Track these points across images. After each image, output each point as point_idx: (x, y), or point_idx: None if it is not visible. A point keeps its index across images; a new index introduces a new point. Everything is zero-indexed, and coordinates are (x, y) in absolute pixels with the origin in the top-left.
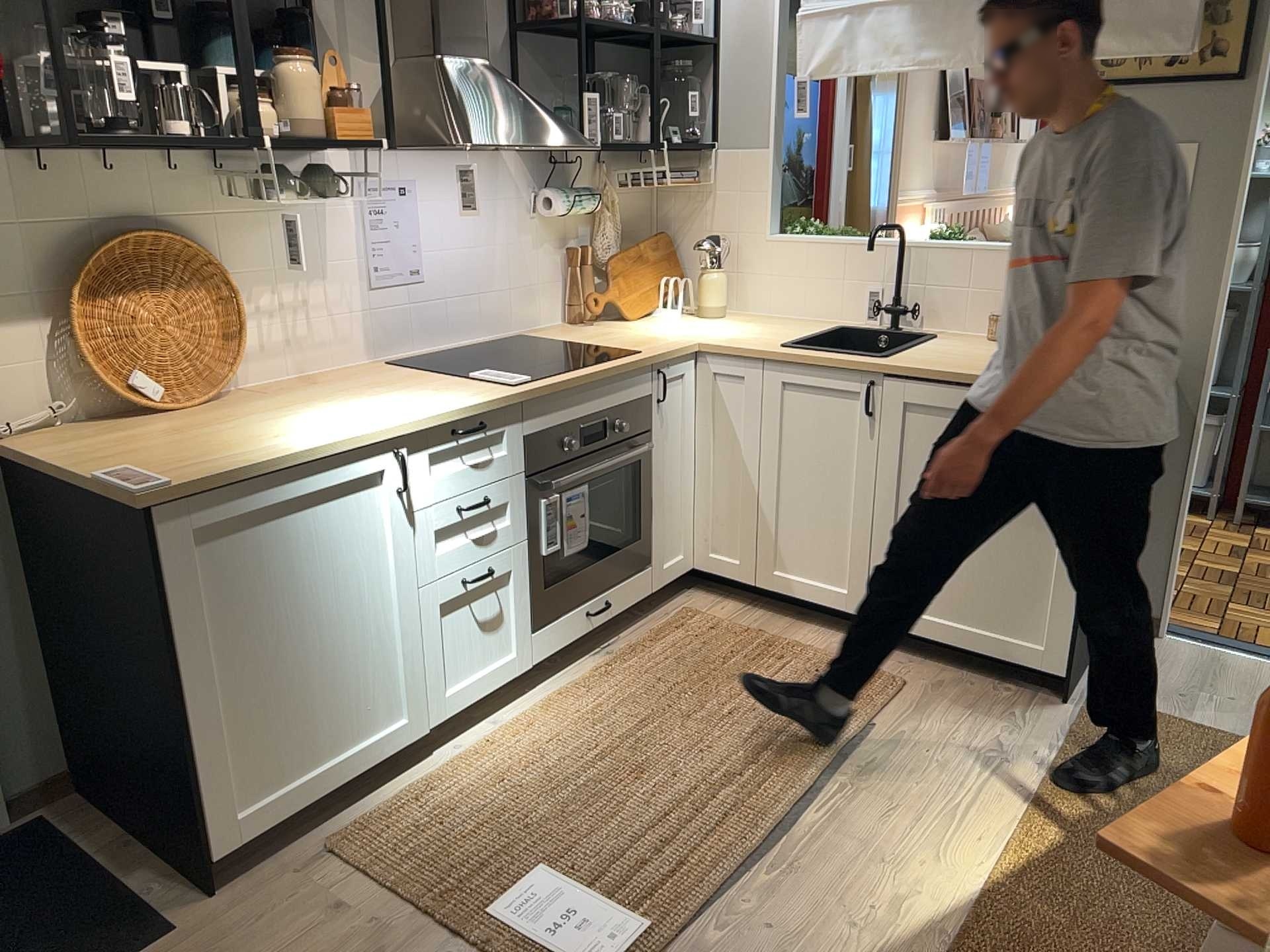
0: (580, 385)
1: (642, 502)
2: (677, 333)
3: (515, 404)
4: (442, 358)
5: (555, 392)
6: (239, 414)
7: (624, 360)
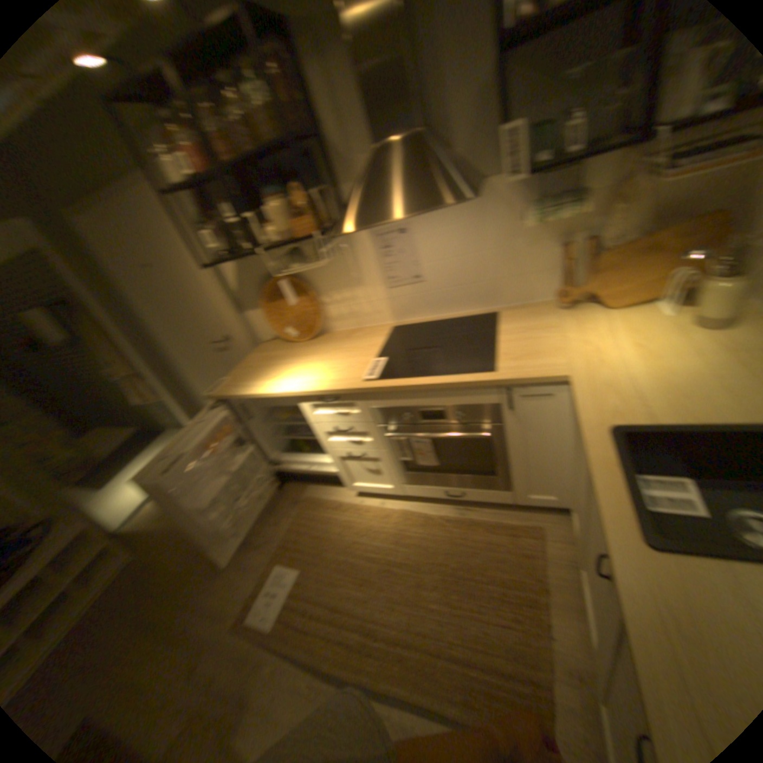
0: (408, 390)
1: (495, 458)
2: (592, 348)
3: (353, 393)
4: (438, 321)
5: (384, 391)
6: (293, 353)
7: (459, 378)
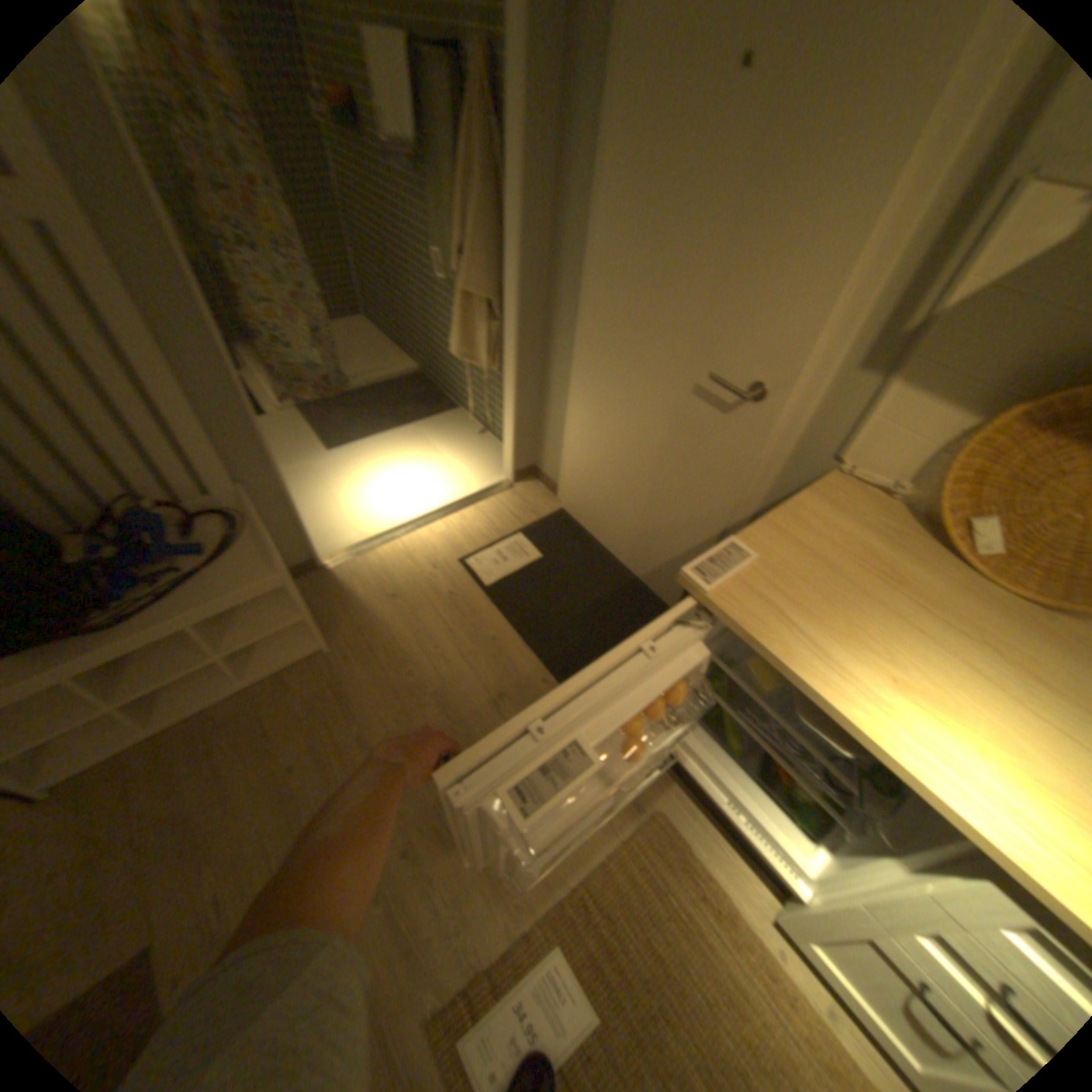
0: None
1: None
2: None
3: None
4: None
5: None
6: (1000, 634)
7: None
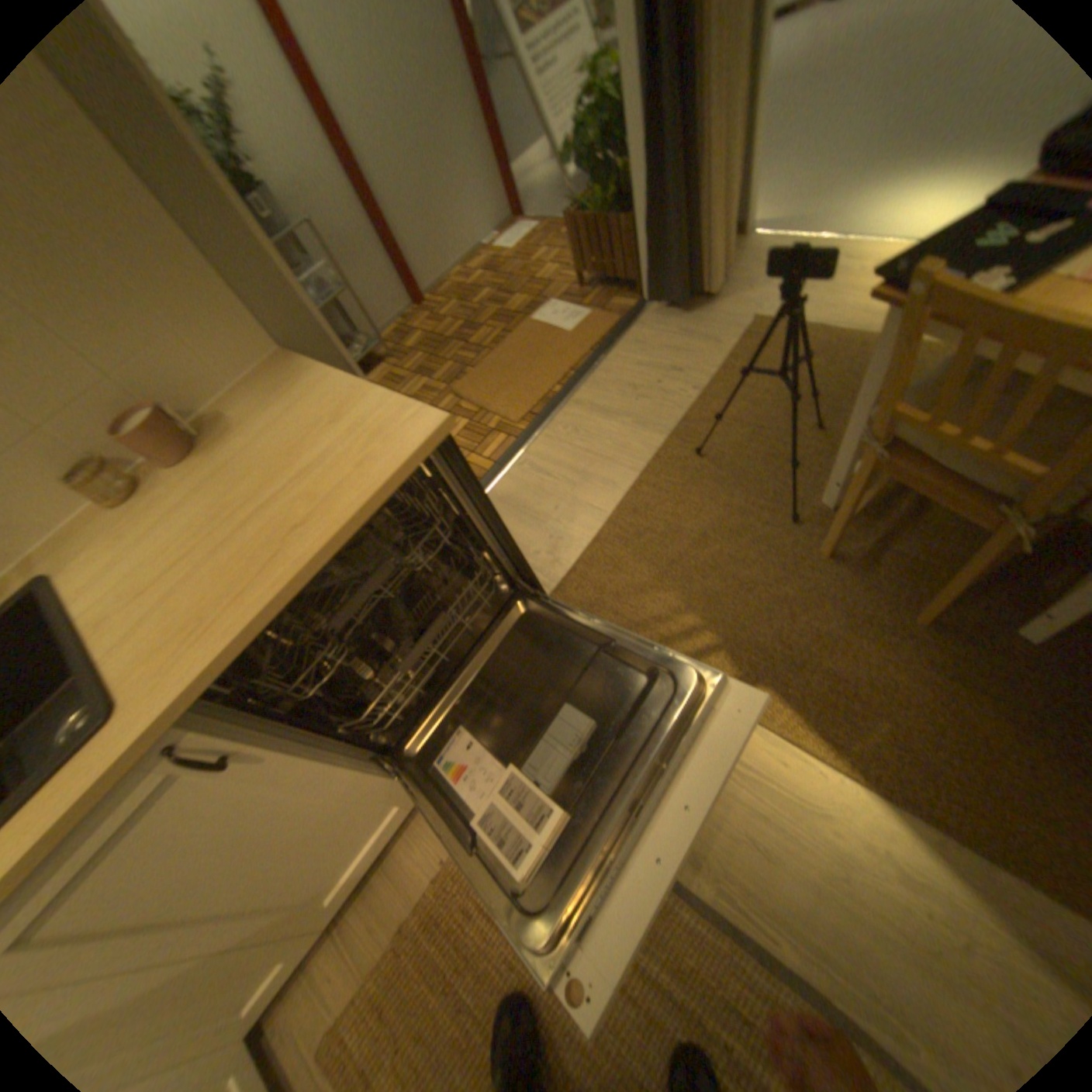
0: None
1: None
2: None
3: None
4: None
5: None
6: None
7: None
